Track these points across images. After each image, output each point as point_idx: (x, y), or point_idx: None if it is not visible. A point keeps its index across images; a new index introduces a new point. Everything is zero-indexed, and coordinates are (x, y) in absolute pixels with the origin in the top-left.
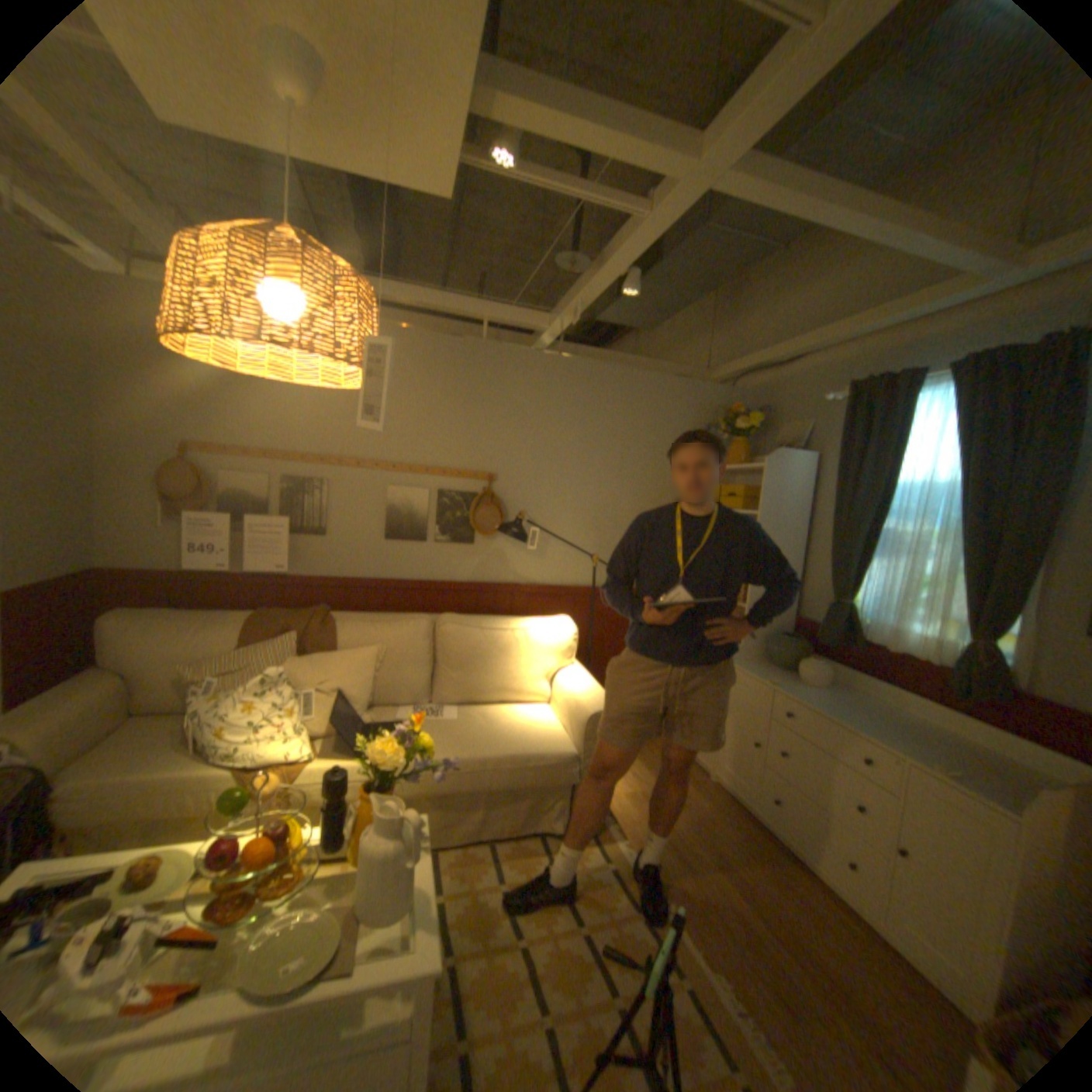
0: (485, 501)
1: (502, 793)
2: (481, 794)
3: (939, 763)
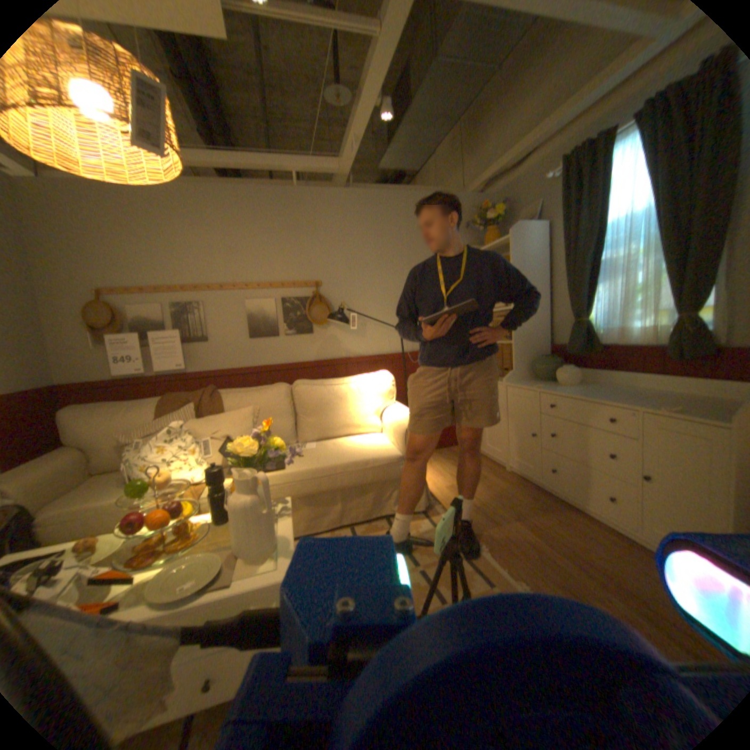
0: (316, 300)
1: (352, 488)
2: (336, 489)
3: (665, 407)
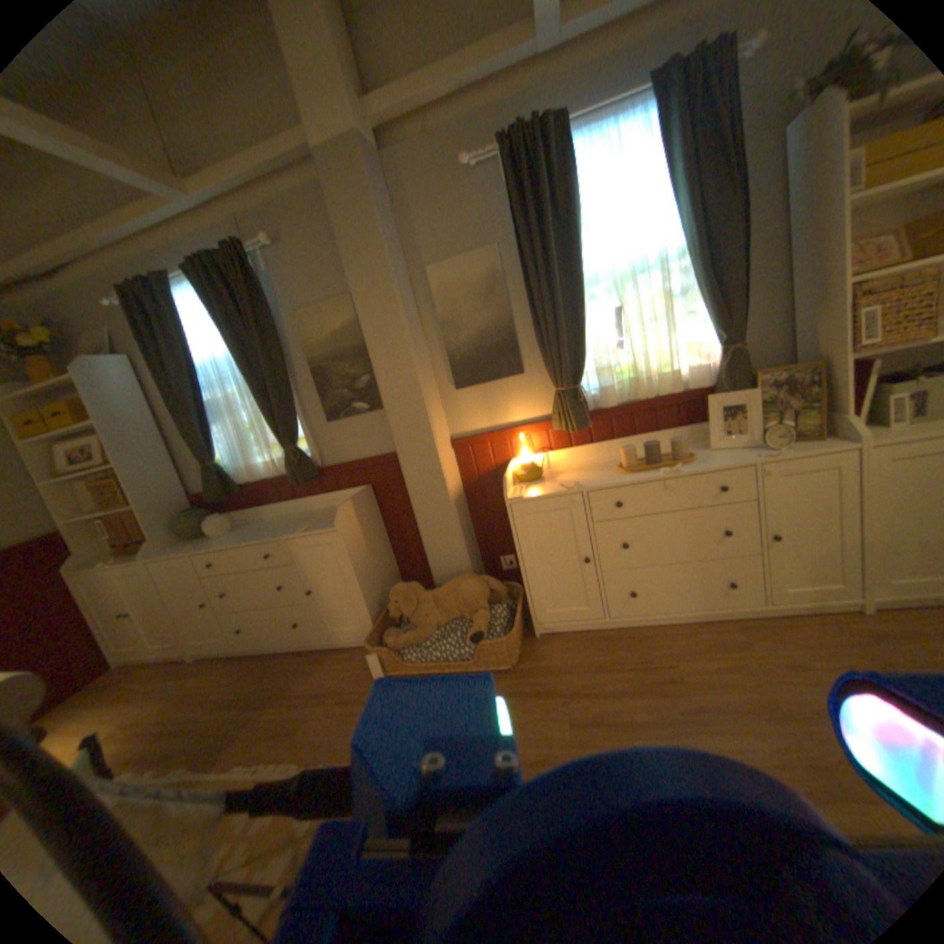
0: None
1: None
2: None
3: (298, 528)
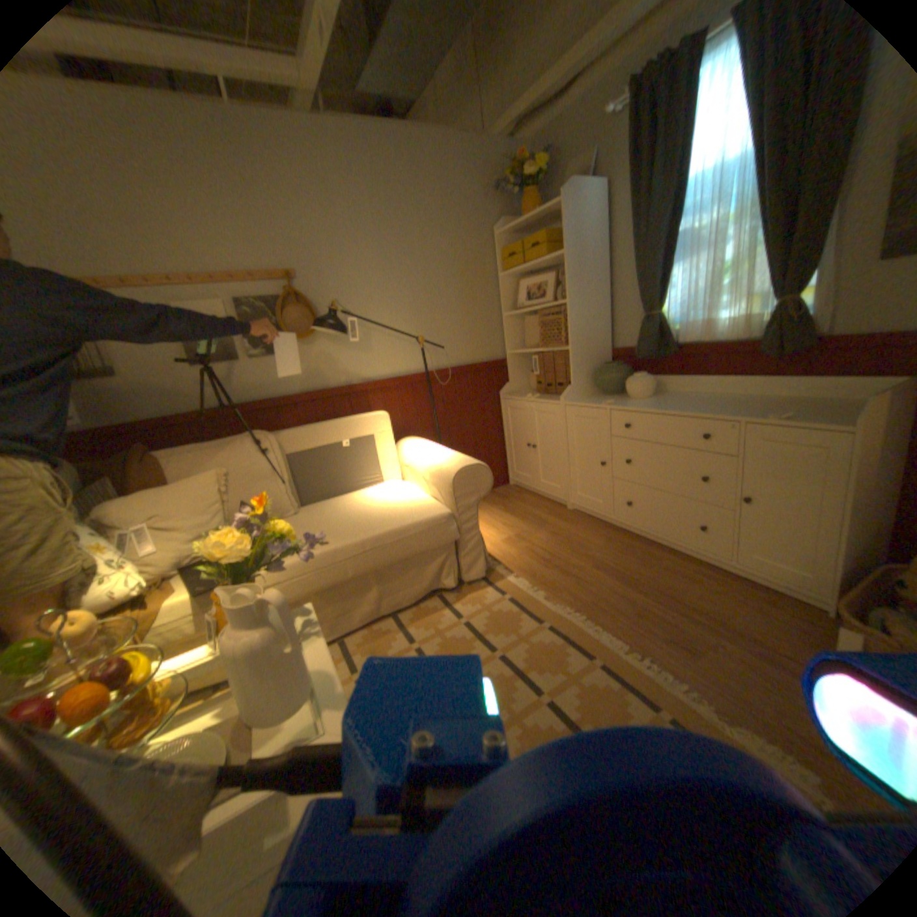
0: (290, 300)
1: (389, 565)
2: (367, 572)
3: (768, 414)
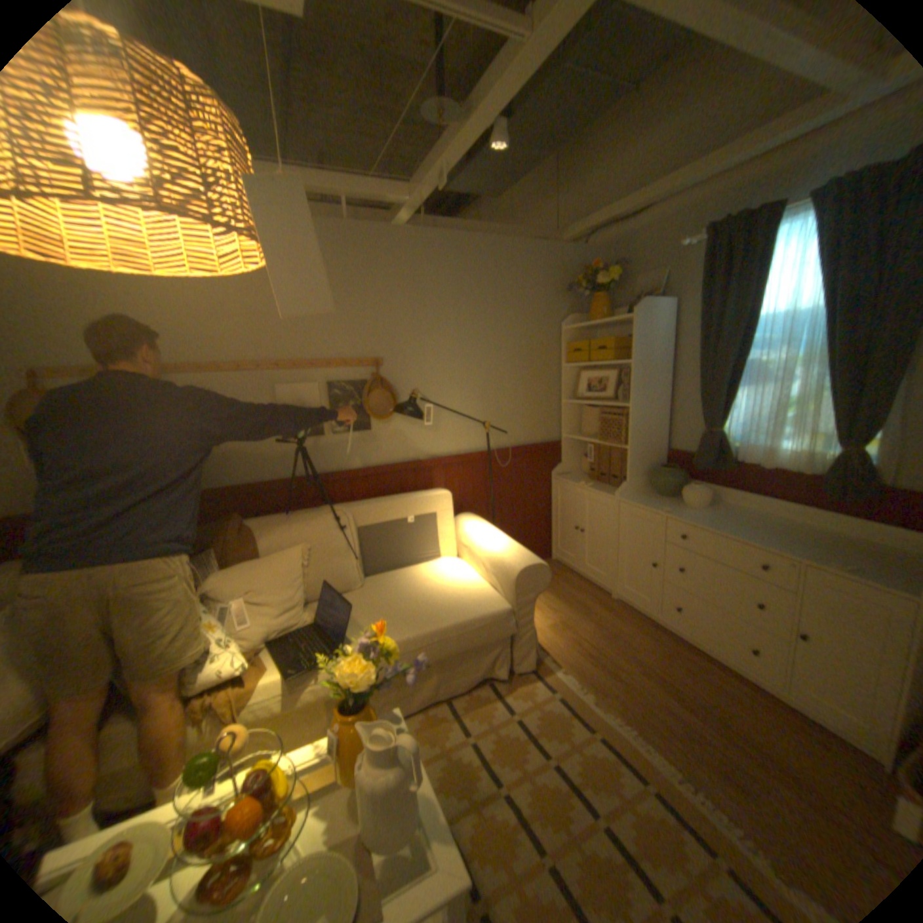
0: (376, 385)
1: (452, 656)
2: (434, 662)
3: (830, 559)
